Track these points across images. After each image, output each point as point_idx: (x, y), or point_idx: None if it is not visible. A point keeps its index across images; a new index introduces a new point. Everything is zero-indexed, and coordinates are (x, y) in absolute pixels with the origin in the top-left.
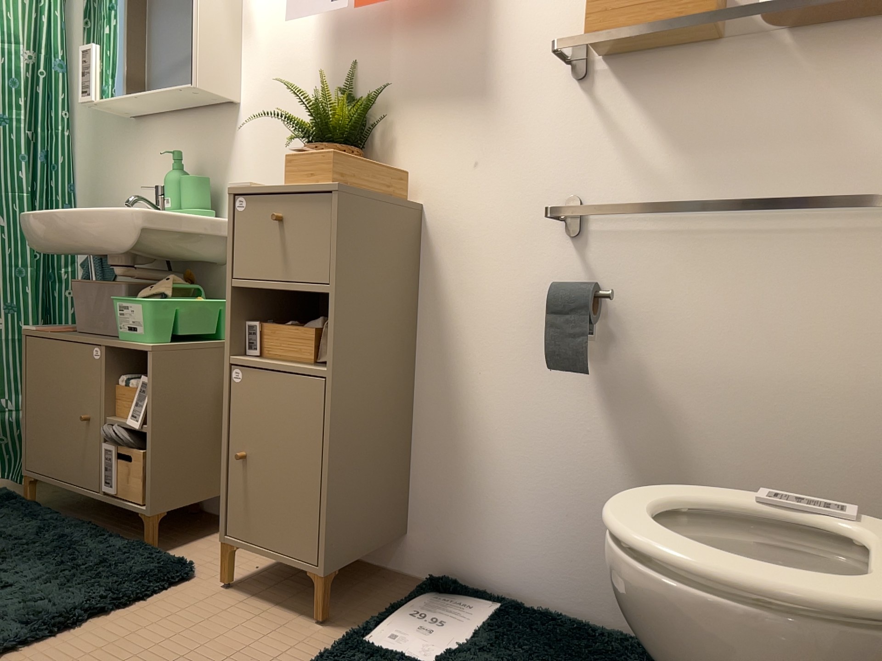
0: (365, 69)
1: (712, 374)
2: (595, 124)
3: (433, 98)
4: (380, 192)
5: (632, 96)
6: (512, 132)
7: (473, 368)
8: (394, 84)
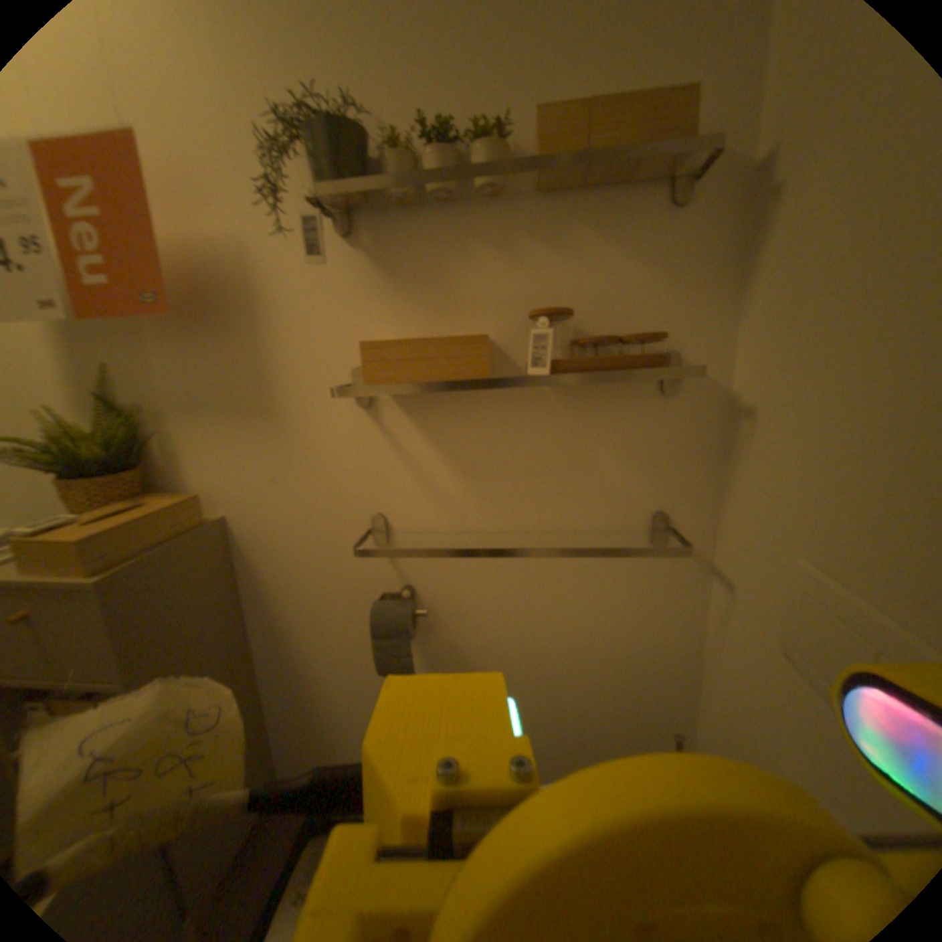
0: (114, 367)
1: (517, 651)
2: (390, 446)
3: (209, 408)
4: (163, 539)
5: (422, 423)
6: (306, 449)
7: (310, 657)
8: (156, 388)
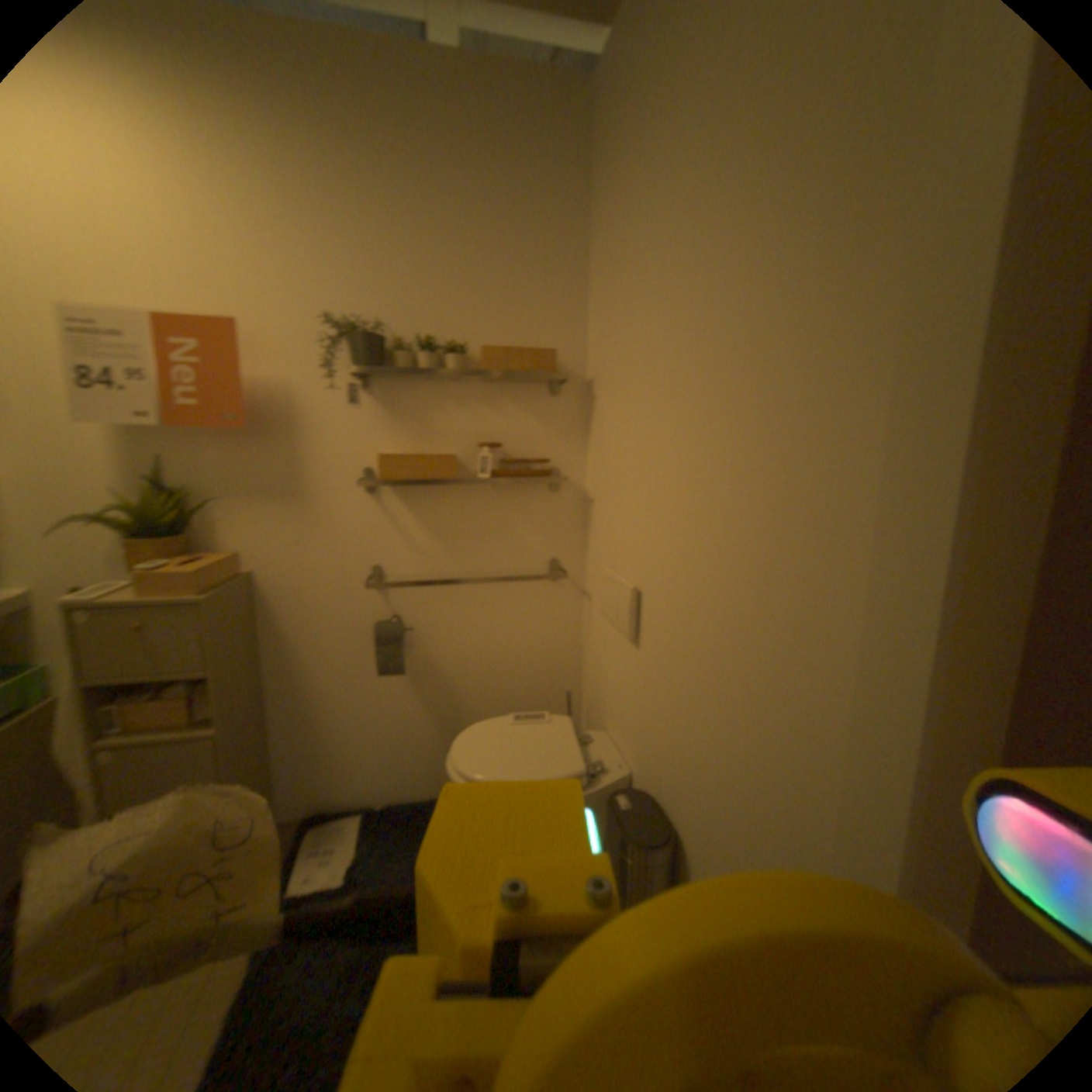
0: (166, 457)
1: (470, 655)
2: (386, 518)
3: (248, 490)
4: (224, 580)
5: (409, 503)
6: (324, 520)
7: (314, 678)
8: (203, 474)
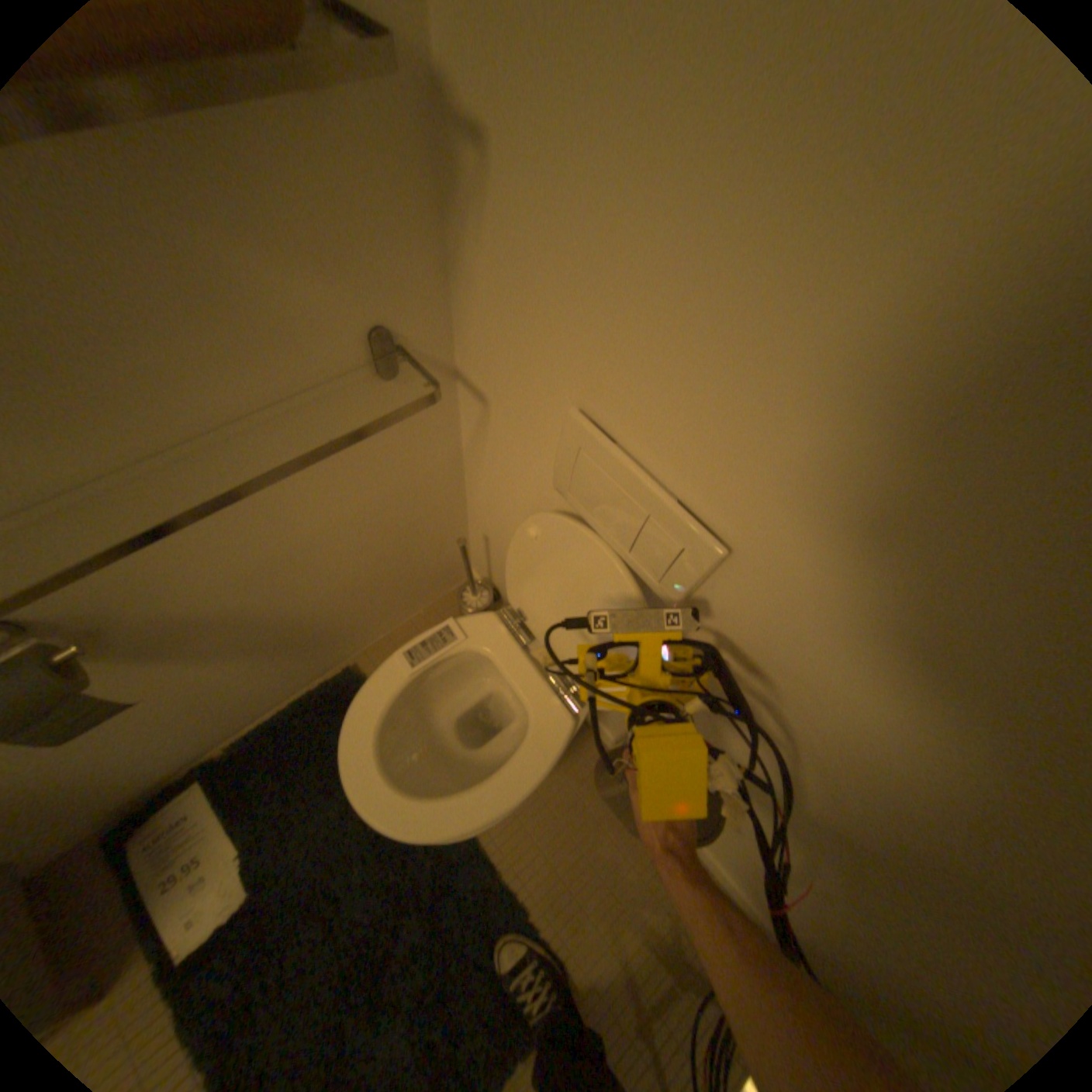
0: None
1: (253, 572)
2: None
3: None
4: None
5: None
6: None
7: None
8: None
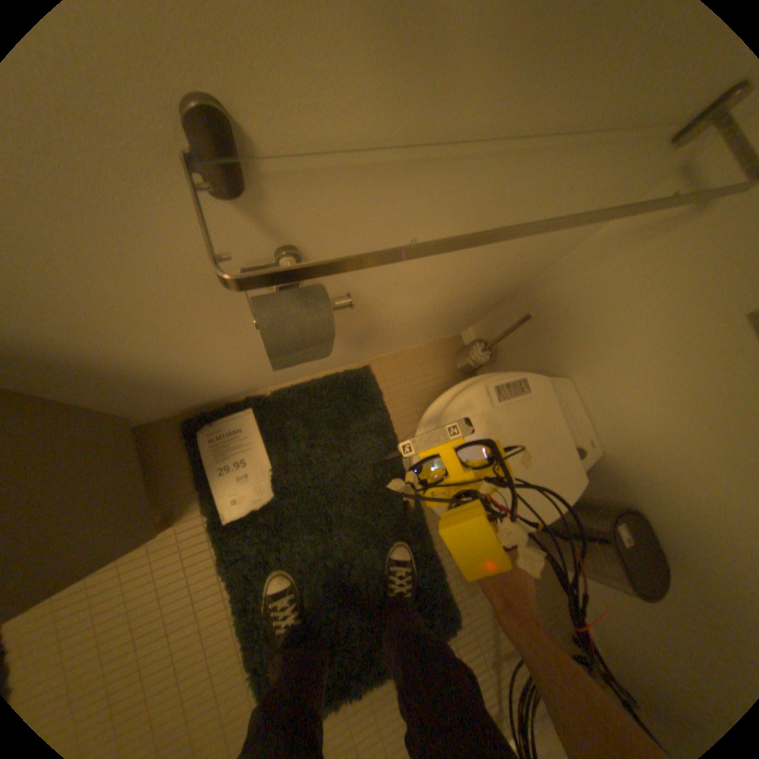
0: None
1: (418, 279)
2: None
3: None
4: None
5: None
6: None
7: (114, 356)
8: None
